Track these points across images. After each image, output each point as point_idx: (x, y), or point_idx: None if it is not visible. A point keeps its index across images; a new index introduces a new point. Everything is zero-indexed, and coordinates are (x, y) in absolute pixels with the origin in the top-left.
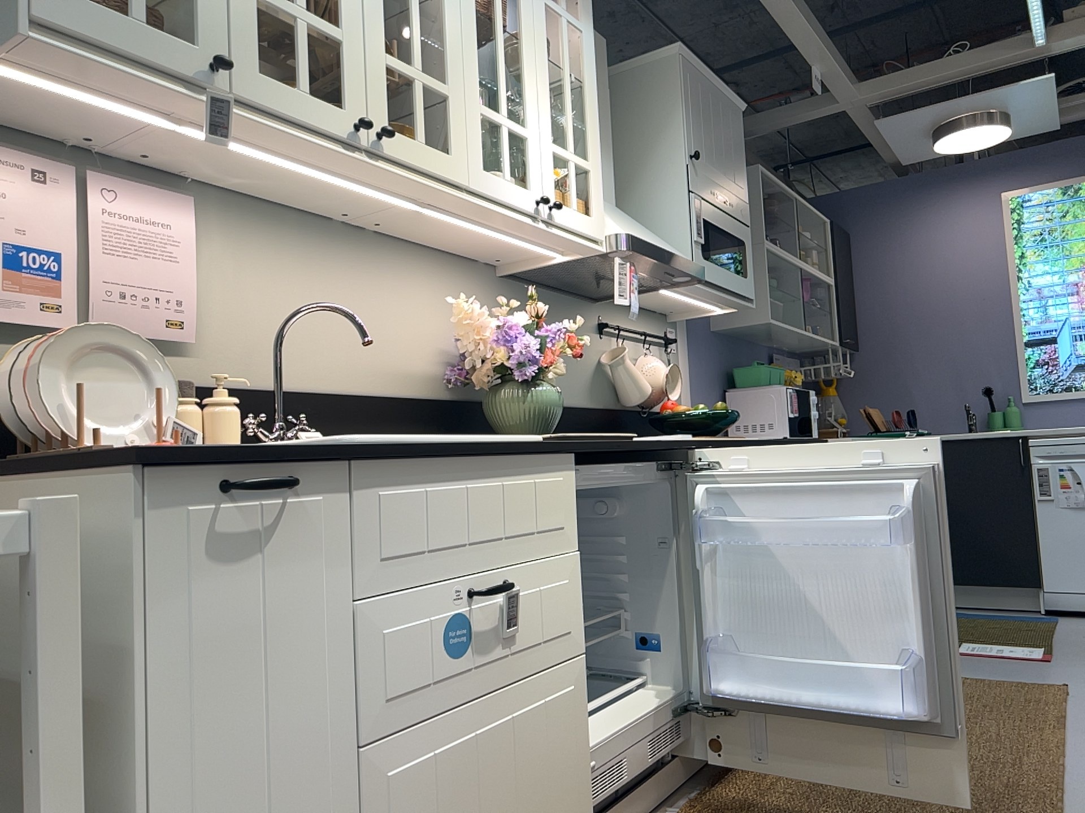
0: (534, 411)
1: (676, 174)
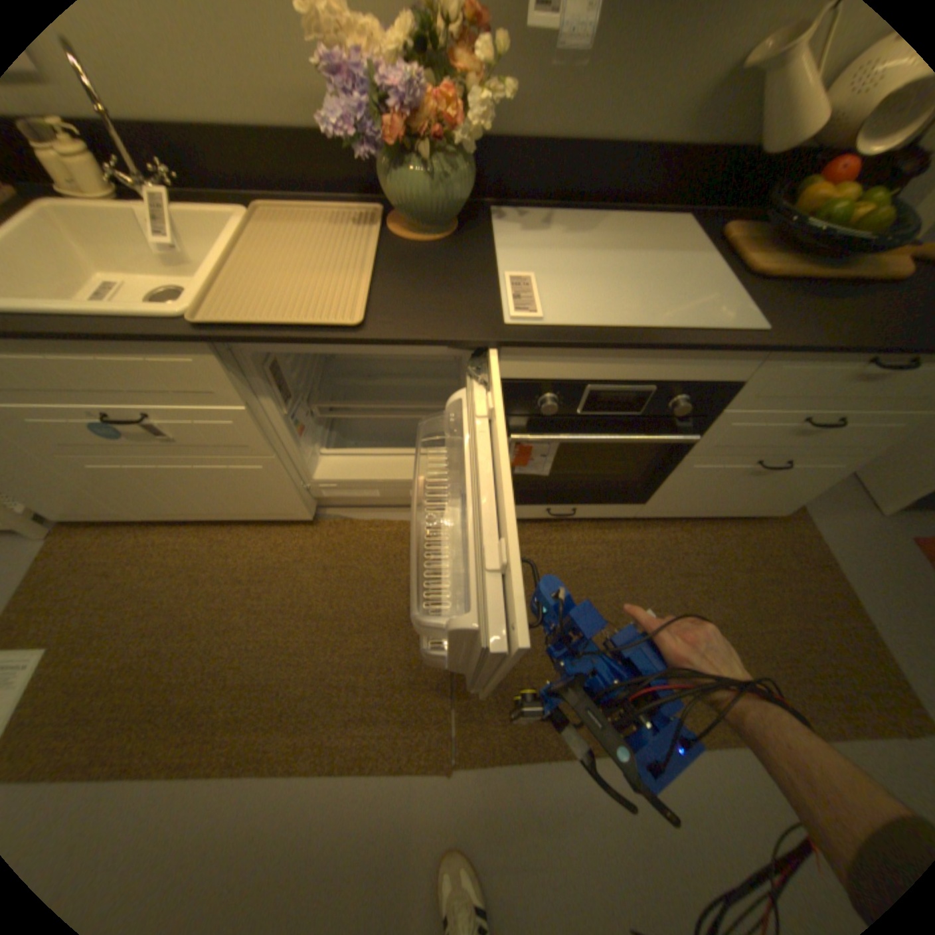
0: (403, 198)
1: None
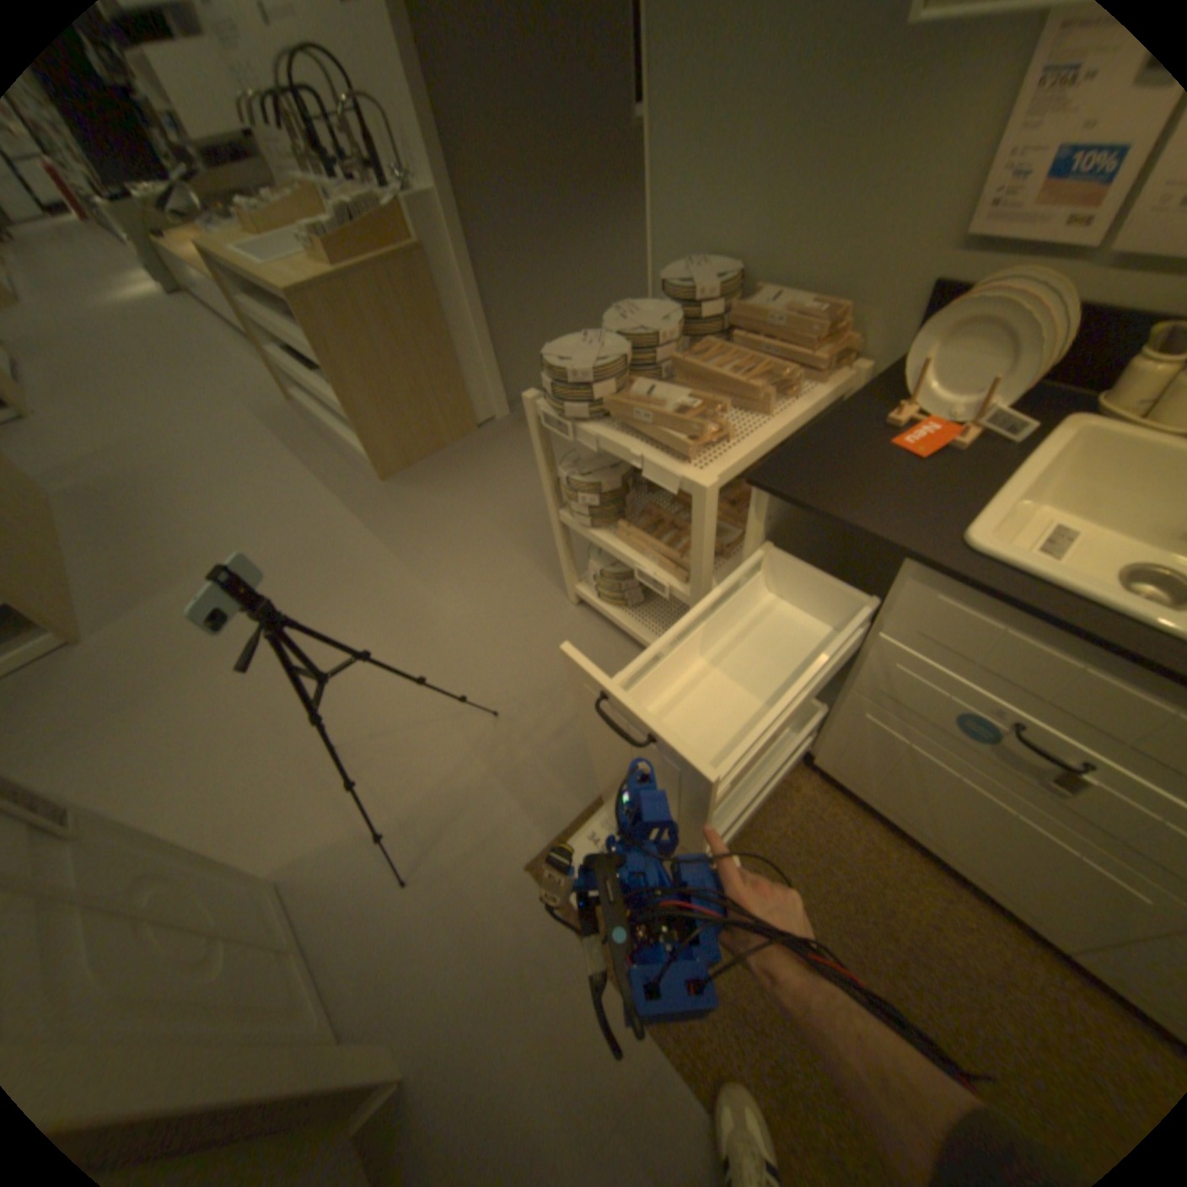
0: None
1: None
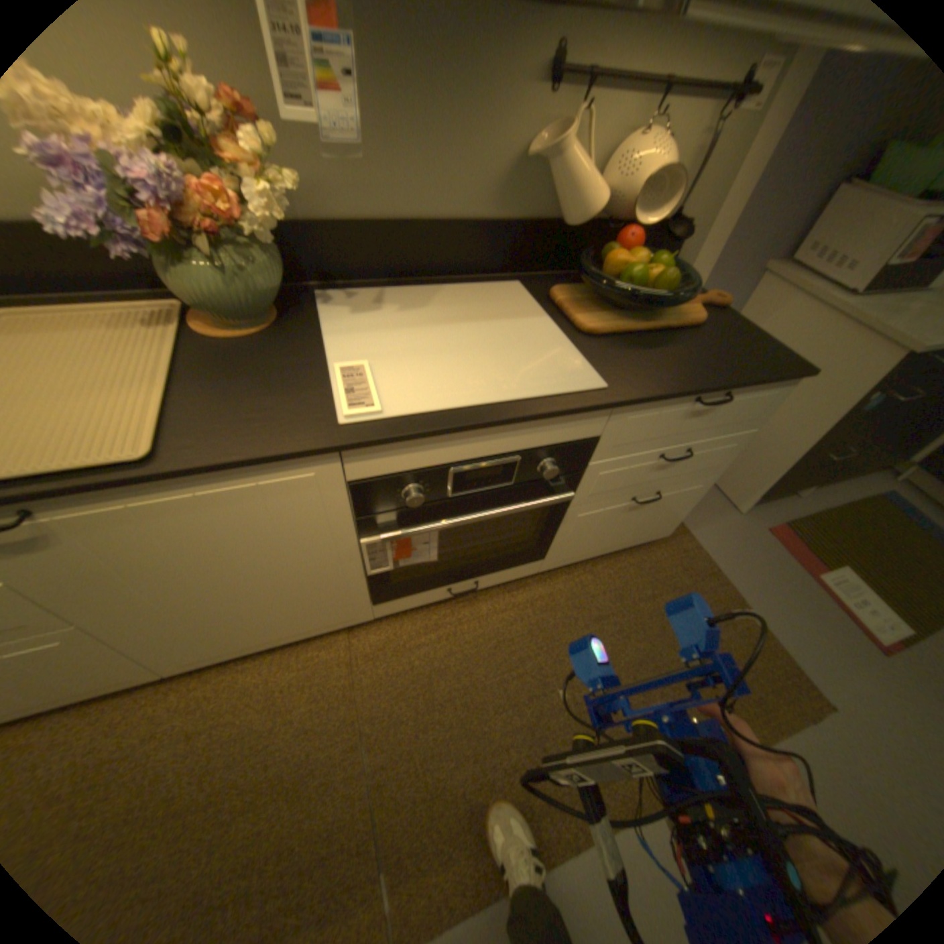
0: (195, 295)
1: None
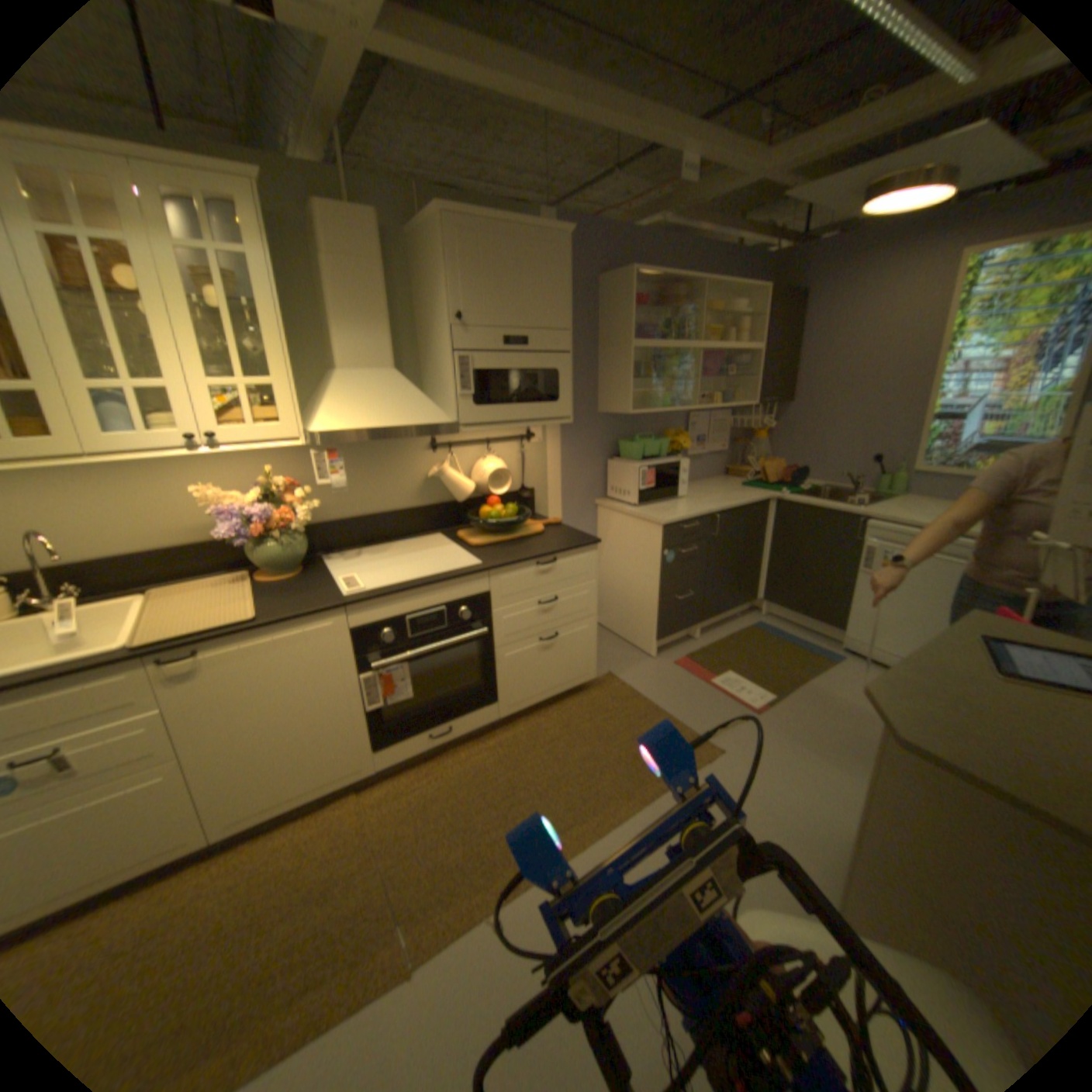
0: (266, 562)
1: (445, 335)
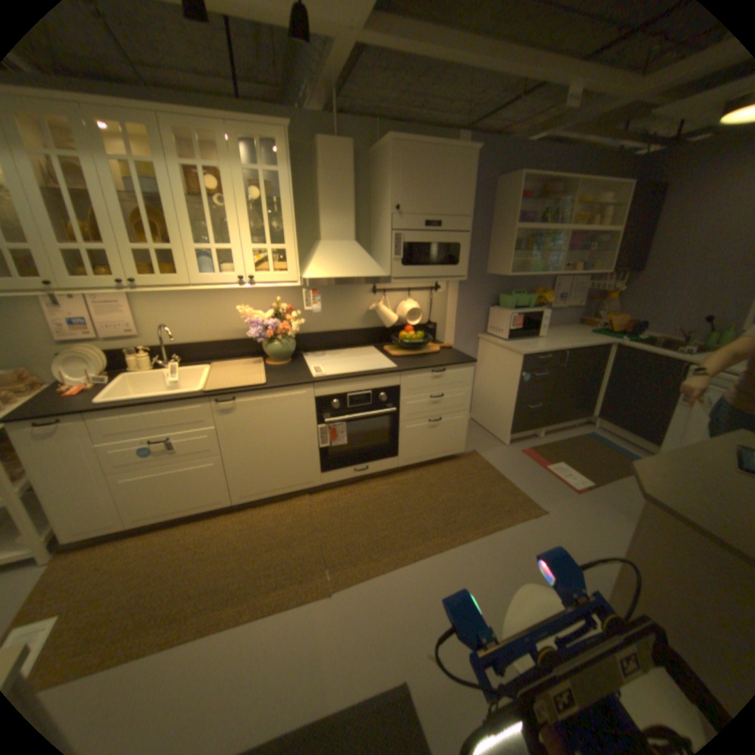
0: (272, 353)
1: (388, 219)
